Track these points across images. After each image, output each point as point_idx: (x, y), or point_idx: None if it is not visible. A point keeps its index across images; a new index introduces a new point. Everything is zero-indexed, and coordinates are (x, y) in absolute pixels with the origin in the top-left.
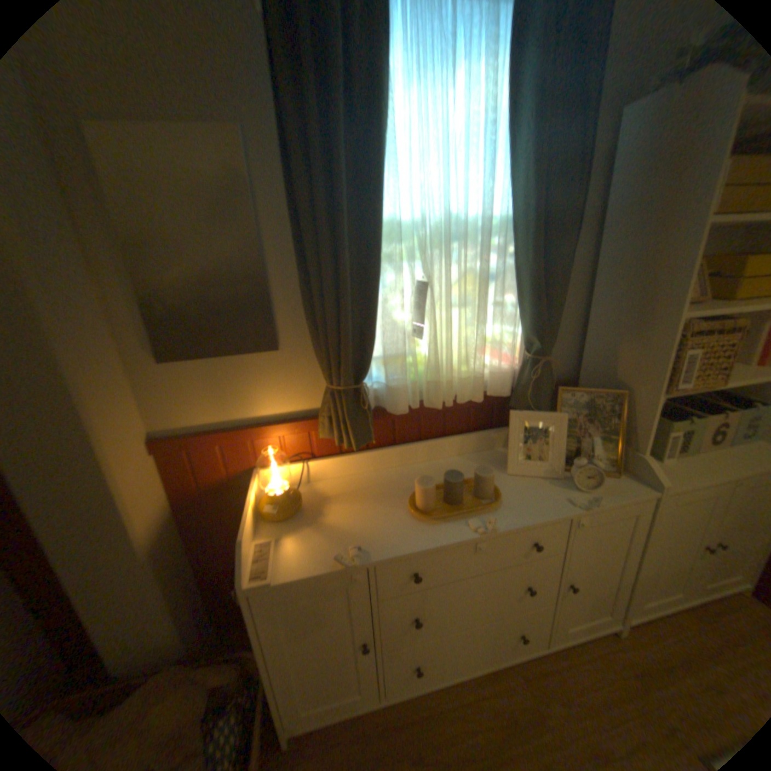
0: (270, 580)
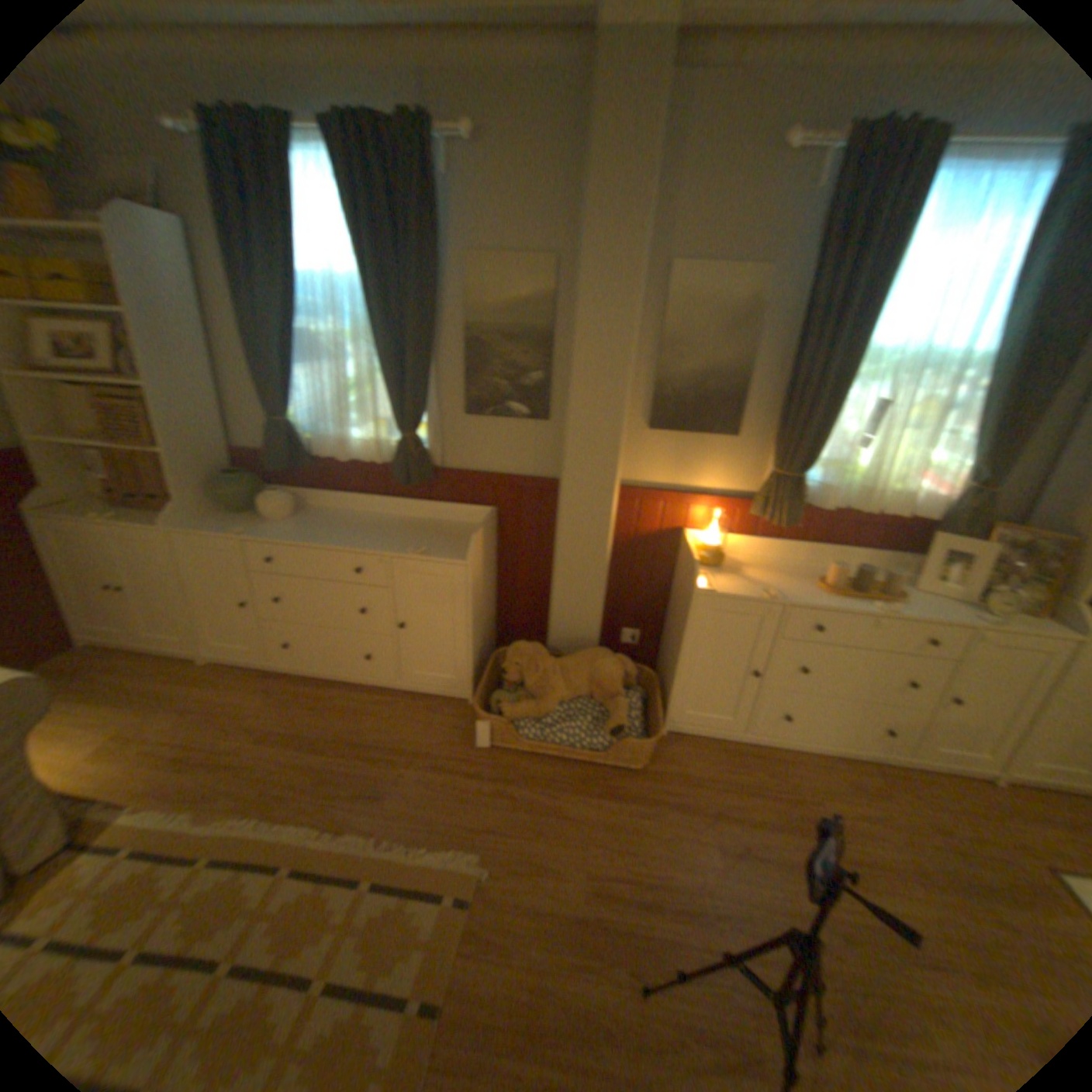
0: (715, 590)
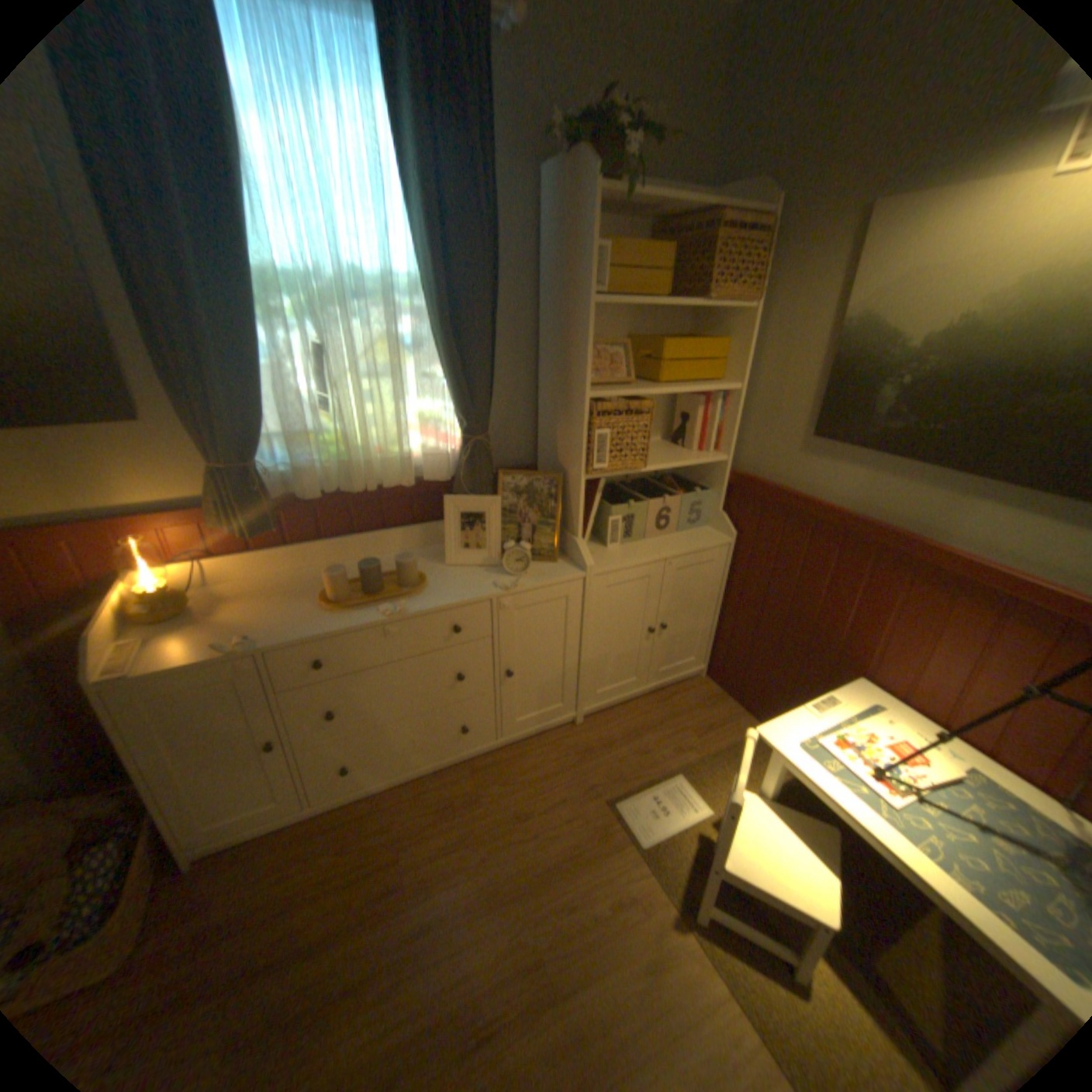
0: (126, 672)
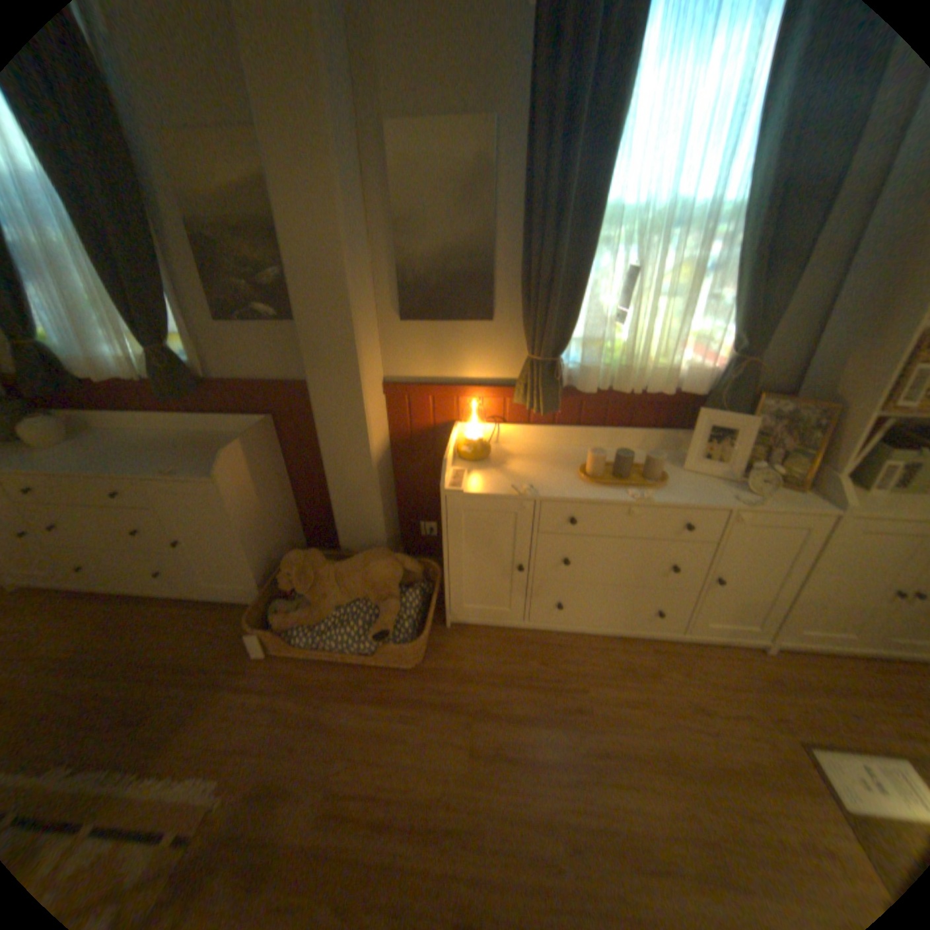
0: (463, 489)
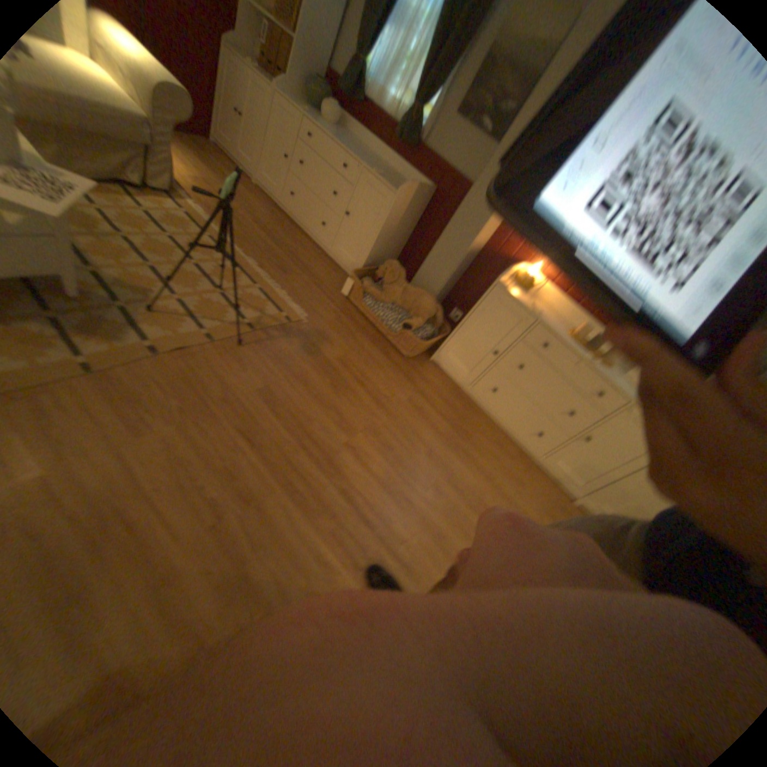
0: (508, 287)
